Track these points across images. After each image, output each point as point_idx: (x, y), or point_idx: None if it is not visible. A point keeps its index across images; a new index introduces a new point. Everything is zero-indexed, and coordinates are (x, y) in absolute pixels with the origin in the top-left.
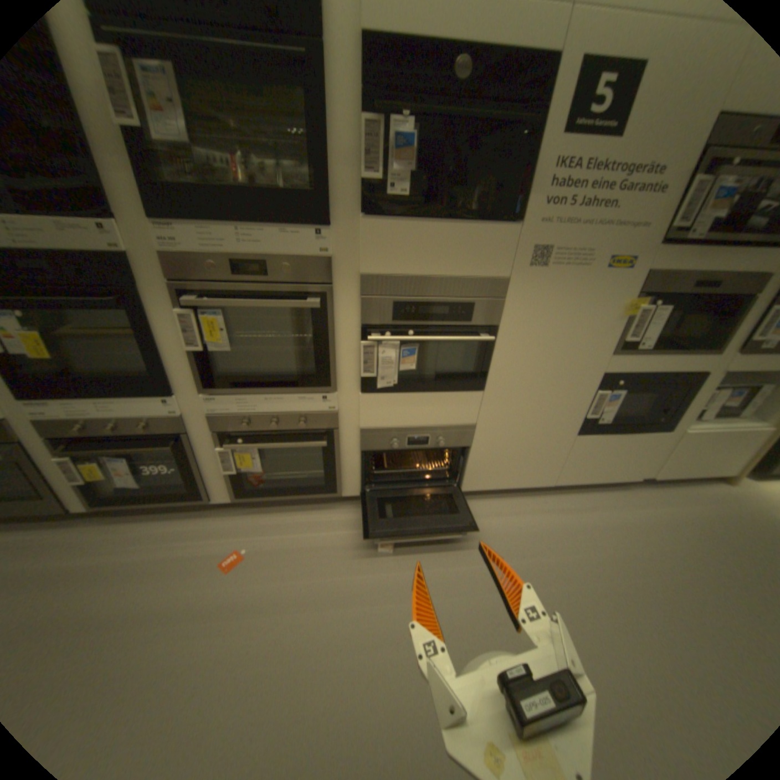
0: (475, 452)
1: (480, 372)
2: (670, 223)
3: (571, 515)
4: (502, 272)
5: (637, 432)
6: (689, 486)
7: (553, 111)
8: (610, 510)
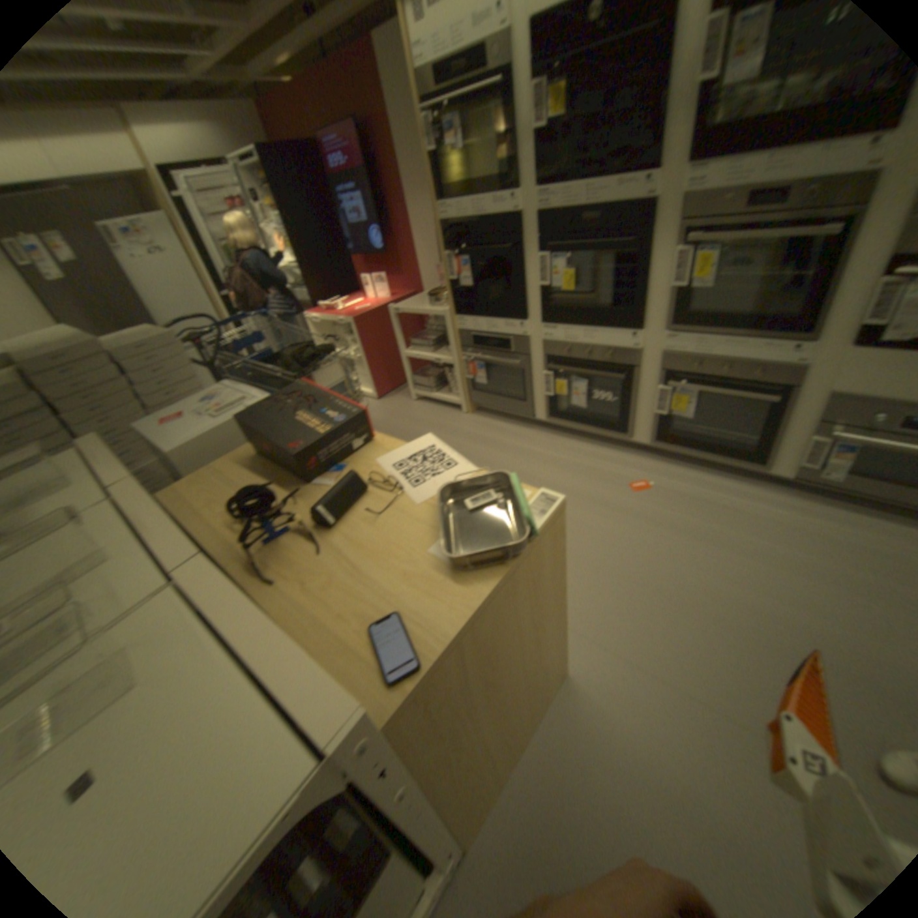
0: None
1: None
2: None
3: None
4: None
5: None
6: None
7: None
8: None
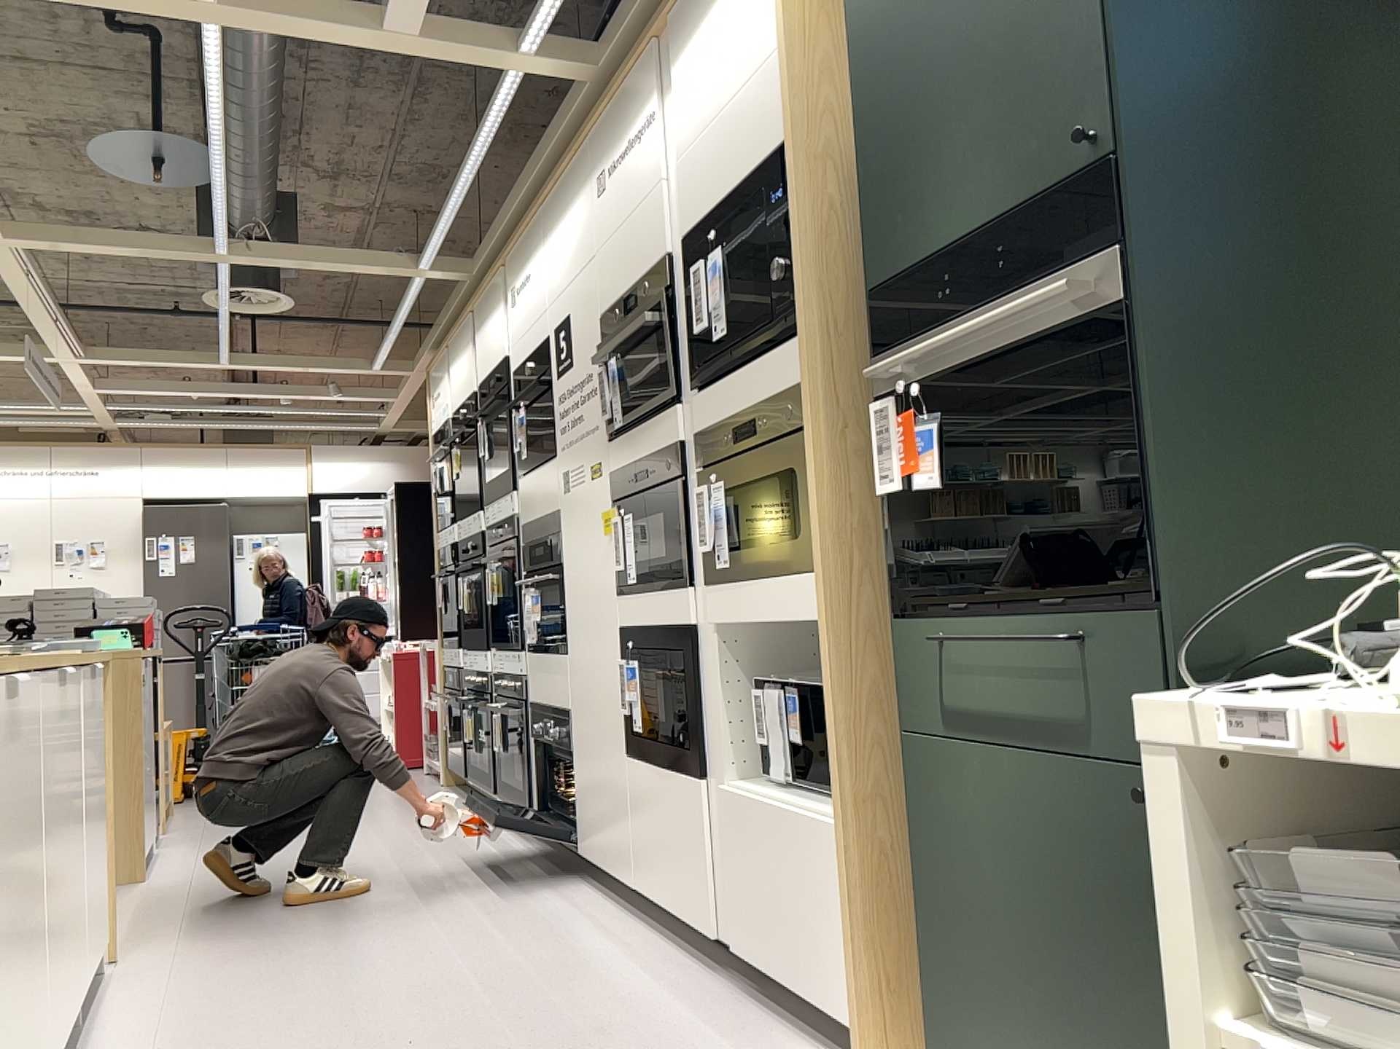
0: (576, 766)
1: (563, 626)
2: (605, 417)
3: (601, 935)
4: (555, 504)
5: (669, 765)
6: (806, 1031)
7: (552, 368)
8: (637, 959)
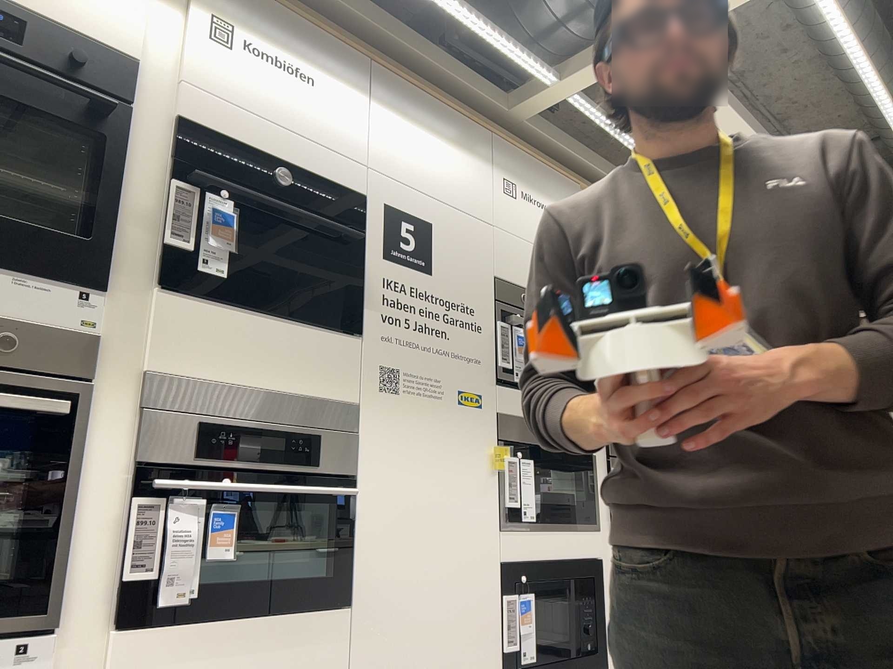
0: None
1: (342, 565)
2: (497, 362)
3: None
4: (349, 395)
5: None
6: None
7: (370, 236)
8: None
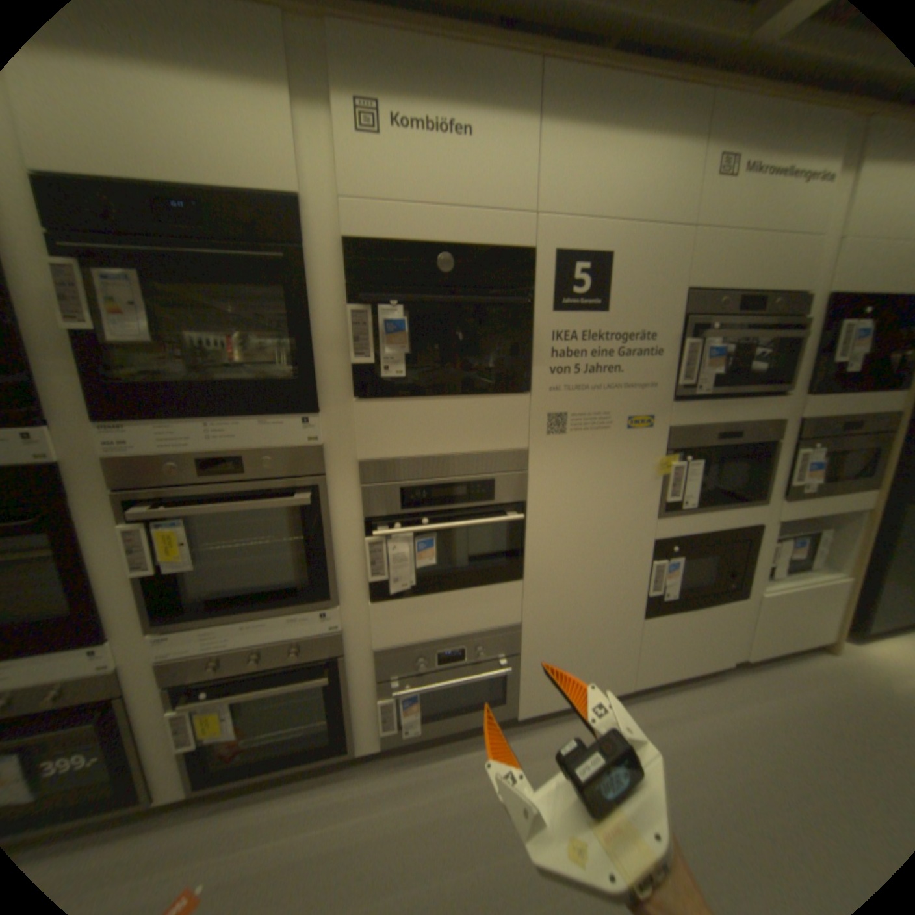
0: (527, 661)
1: (514, 556)
2: (675, 382)
3: (663, 730)
4: (518, 444)
5: (710, 605)
6: (789, 664)
7: (538, 294)
8: (709, 714)
